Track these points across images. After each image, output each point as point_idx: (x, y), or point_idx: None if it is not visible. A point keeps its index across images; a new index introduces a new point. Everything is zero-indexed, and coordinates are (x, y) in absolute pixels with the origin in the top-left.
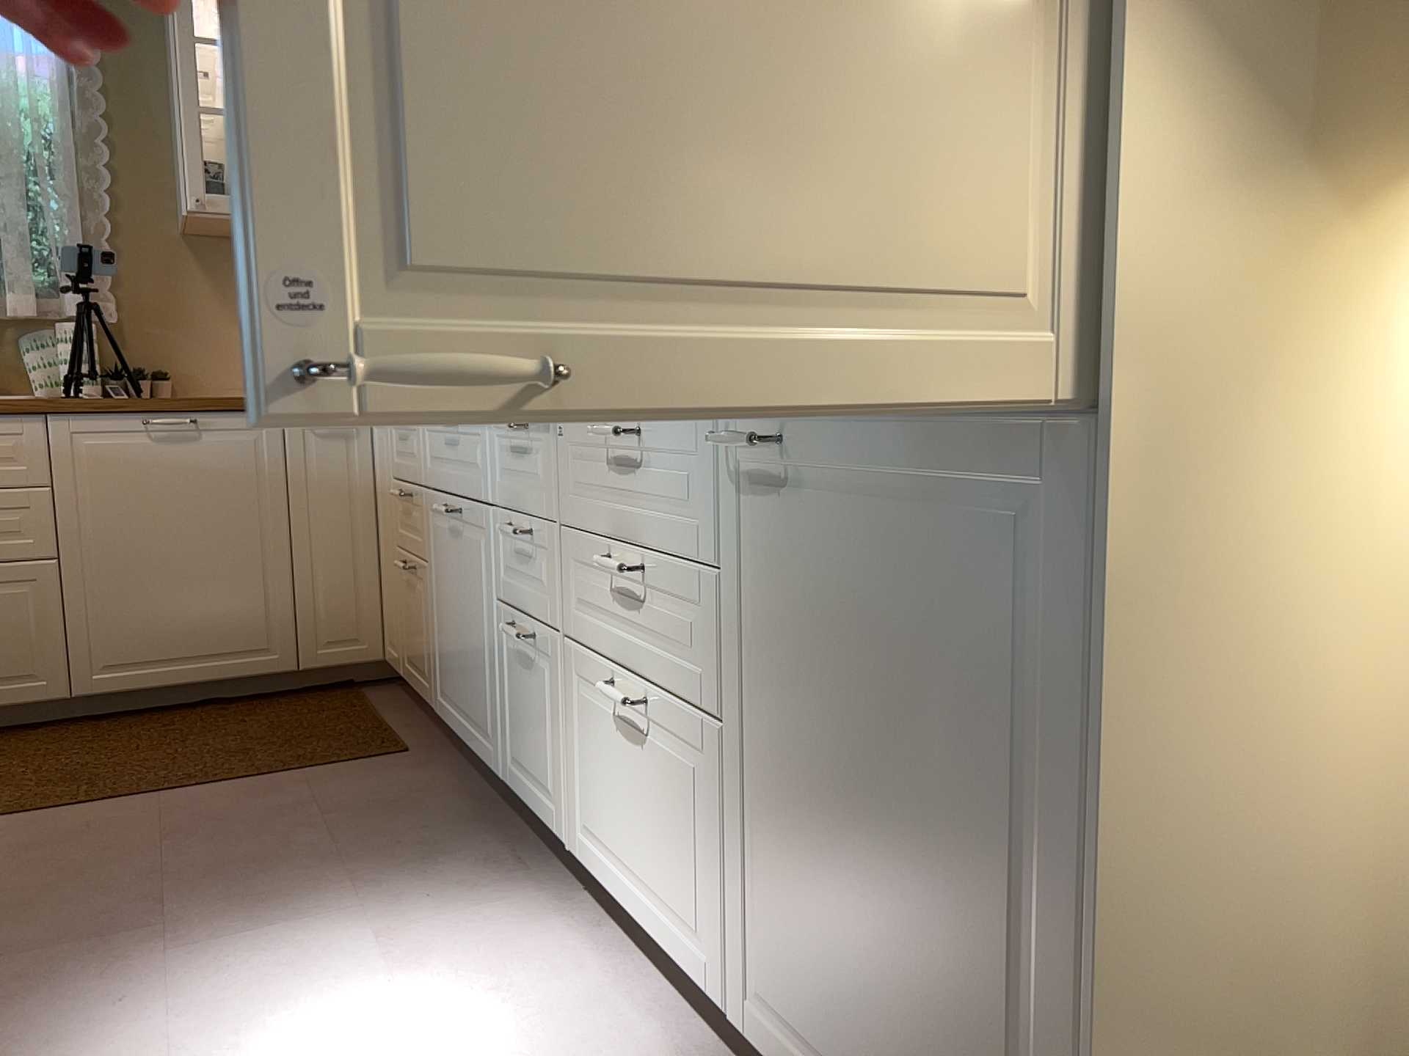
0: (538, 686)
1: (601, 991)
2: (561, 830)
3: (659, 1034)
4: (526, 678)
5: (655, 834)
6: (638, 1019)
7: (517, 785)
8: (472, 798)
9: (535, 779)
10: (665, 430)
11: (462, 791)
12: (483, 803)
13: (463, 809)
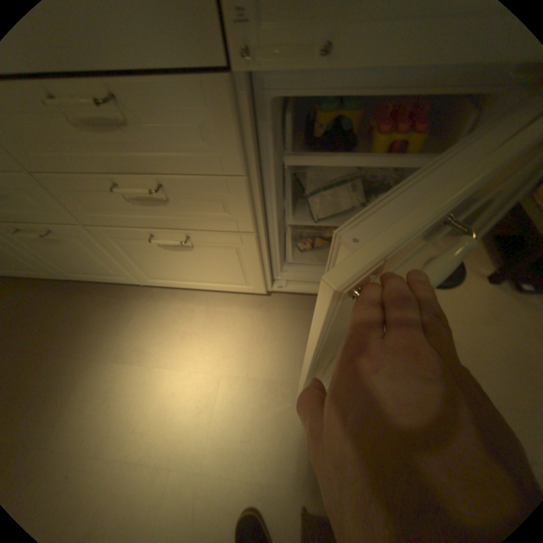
0: (70, 248)
1: (201, 310)
2: (130, 282)
3: (231, 307)
4: (54, 247)
5: (204, 270)
6: (221, 308)
7: (81, 279)
8: (46, 290)
9: (94, 274)
10: (143, 95)
11: (37, 291)
12: (55, 288)
13: (52, 297)
